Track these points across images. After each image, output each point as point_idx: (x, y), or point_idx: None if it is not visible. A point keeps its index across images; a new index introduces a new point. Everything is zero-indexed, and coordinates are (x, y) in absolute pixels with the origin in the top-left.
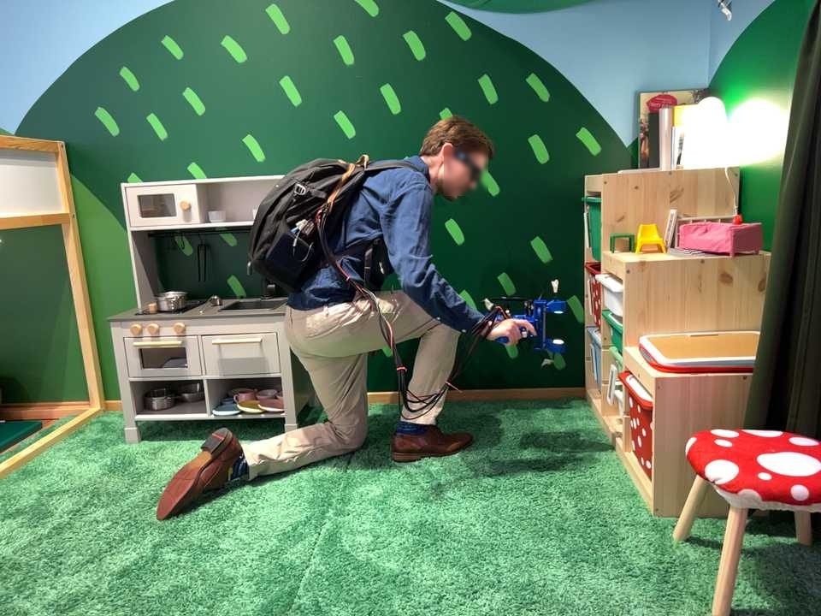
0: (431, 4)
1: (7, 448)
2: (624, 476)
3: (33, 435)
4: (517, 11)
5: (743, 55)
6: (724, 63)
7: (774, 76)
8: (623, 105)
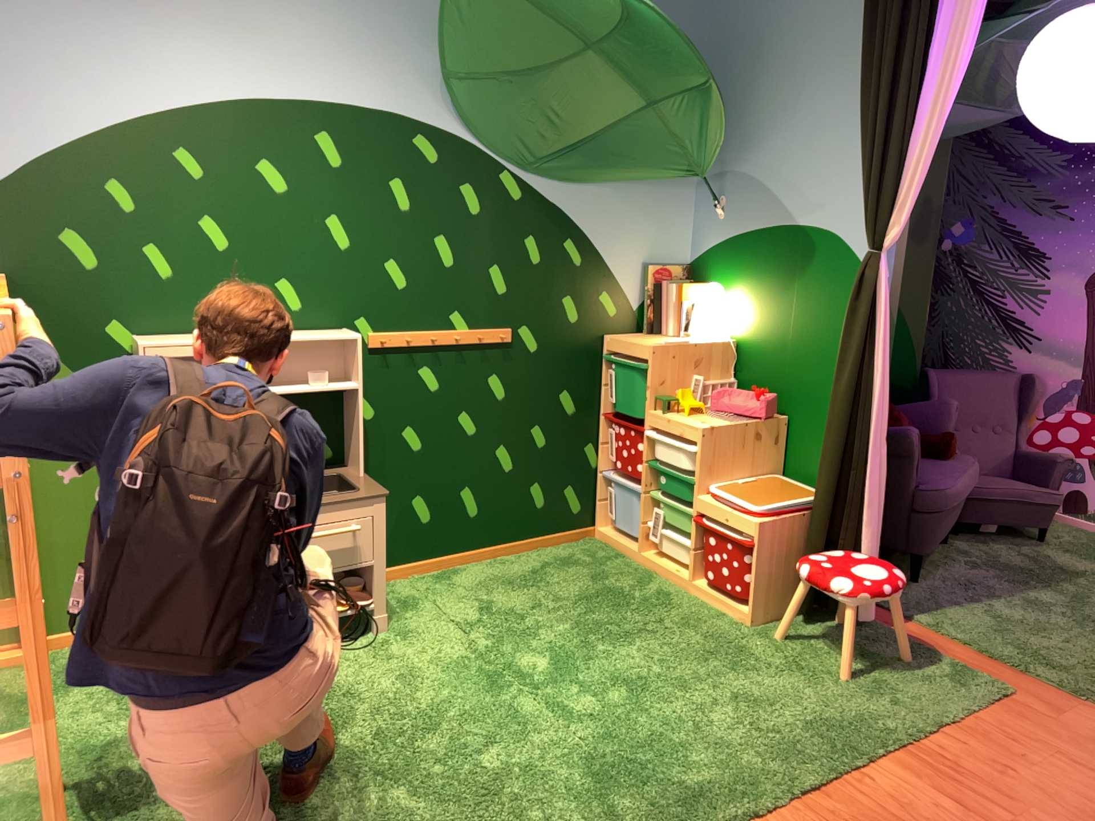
0: (489, 166)
1: None
2: (695, 597)
3: None
4: (561, 184)
5: (735, 256)
6: (711, 254)
7: (771, 284)
8: (633, 275)
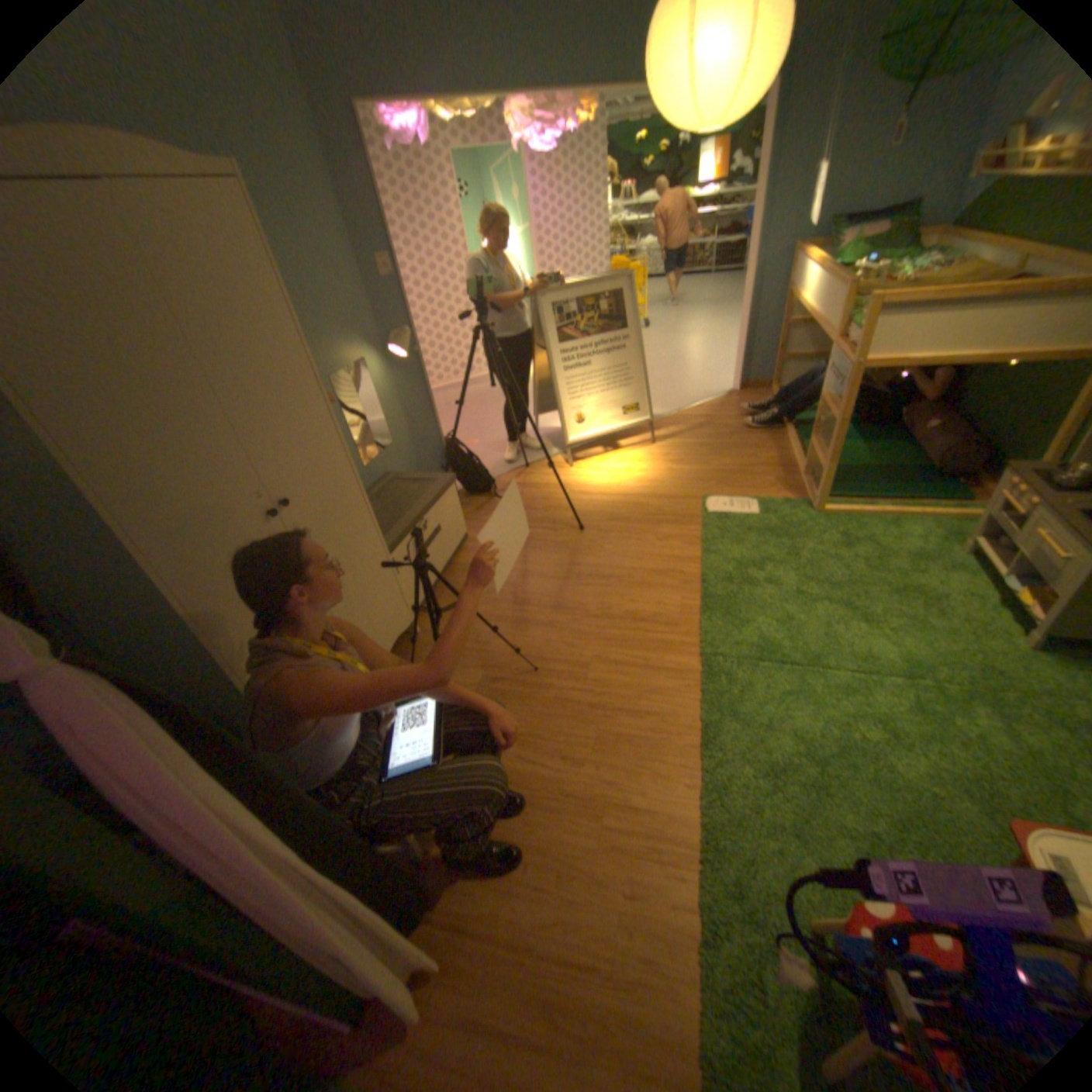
0: None
1: (927, 502)
2: None
3: (957, 504)
4: None
5: None
6: None
7: None
8: None
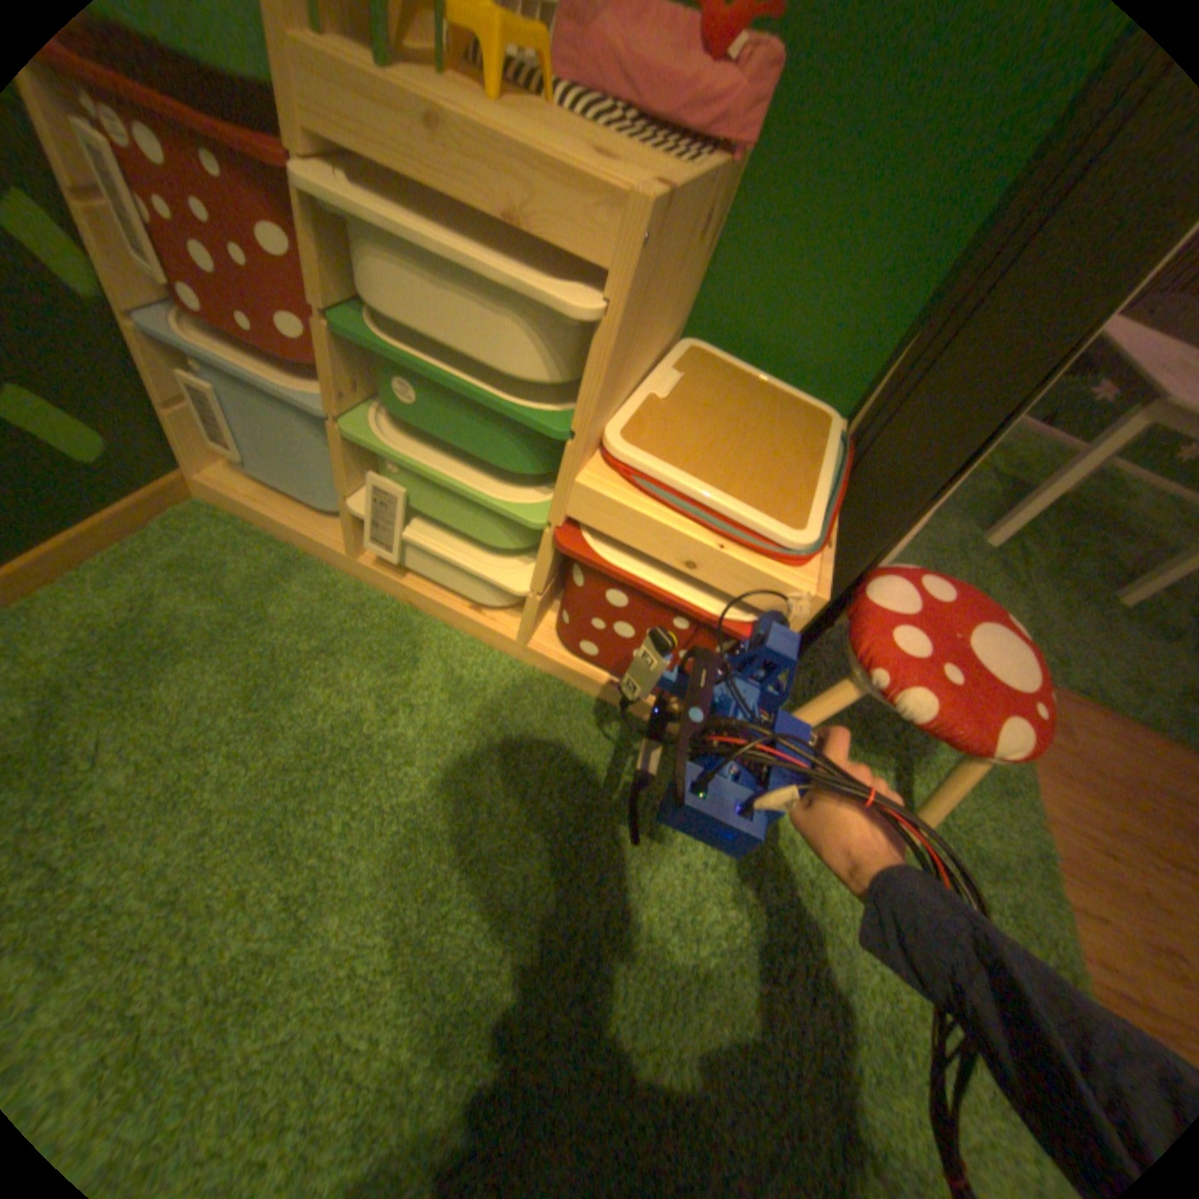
0: None
1: None
2: (555, 685)
3: None
4: None
5: None
6: None
7: None
8: None
